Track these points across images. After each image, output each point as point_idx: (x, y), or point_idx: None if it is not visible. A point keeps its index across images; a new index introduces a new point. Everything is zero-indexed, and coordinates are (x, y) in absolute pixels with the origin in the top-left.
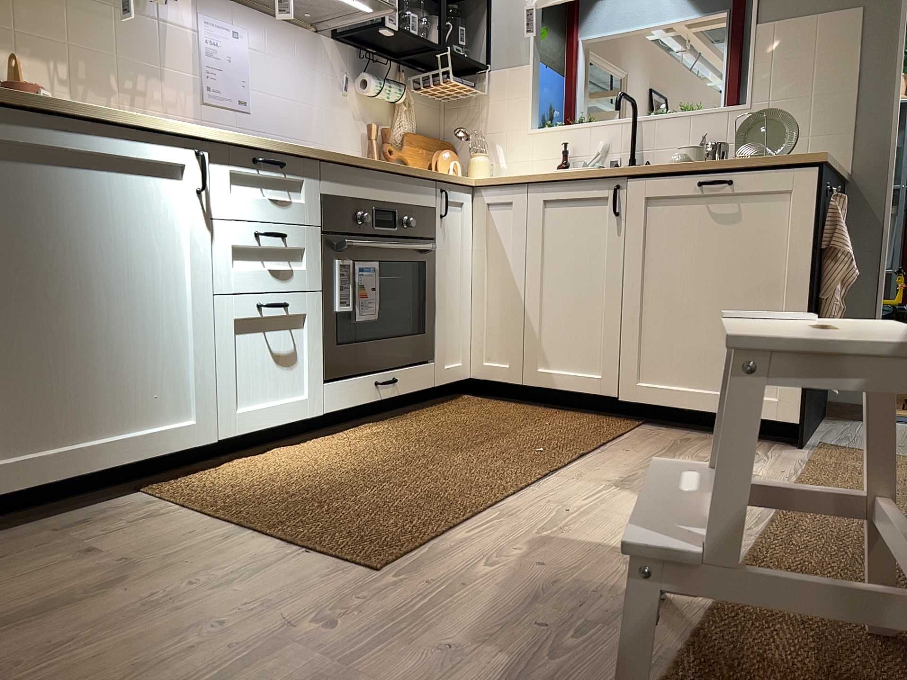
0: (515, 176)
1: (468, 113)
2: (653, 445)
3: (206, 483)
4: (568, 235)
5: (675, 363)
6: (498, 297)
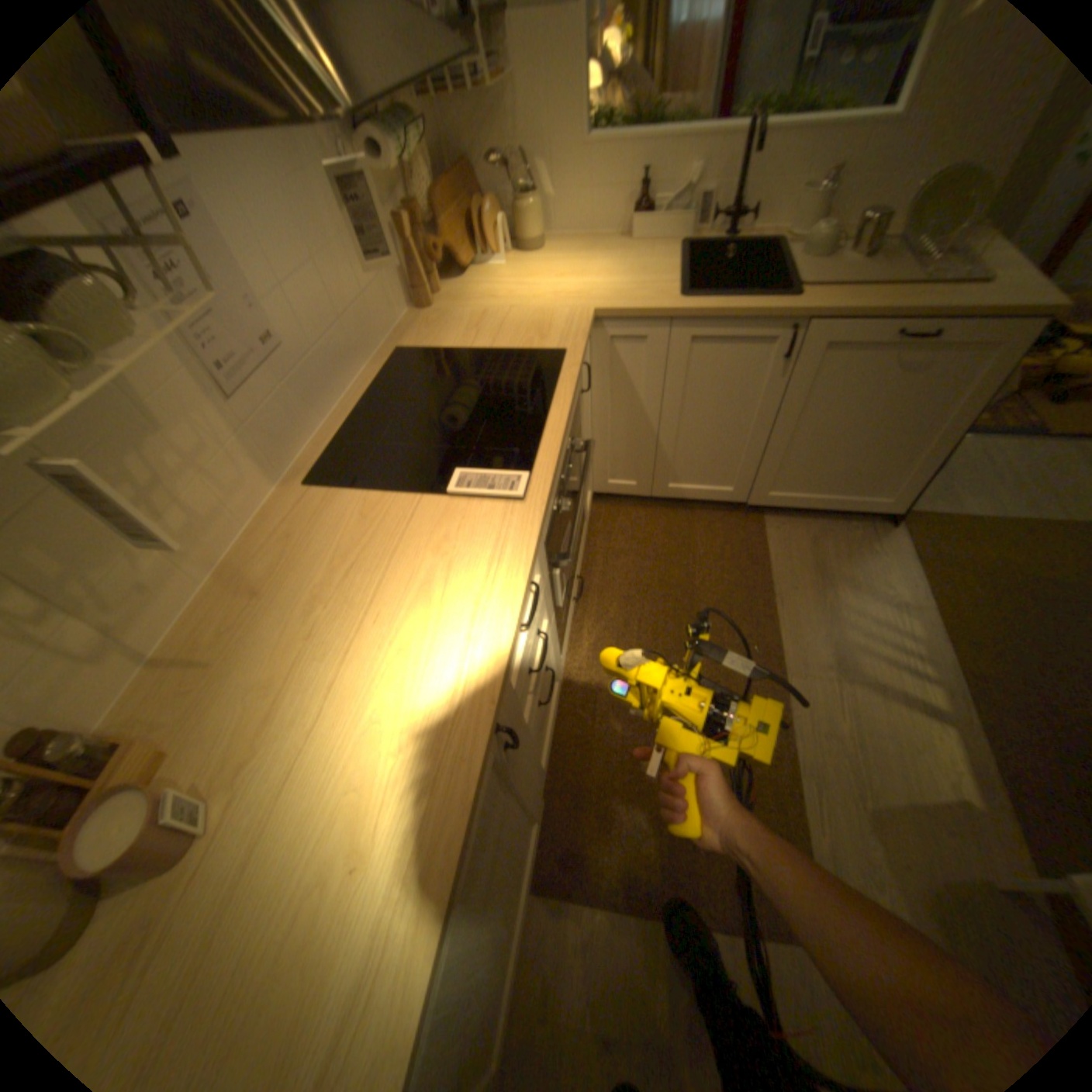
0: (653, 307)
1: (476, 100)
2: (806, 570)
3: (568, 850)
4: (715, 374)
5: (807, 480)
6: (621, 430)
